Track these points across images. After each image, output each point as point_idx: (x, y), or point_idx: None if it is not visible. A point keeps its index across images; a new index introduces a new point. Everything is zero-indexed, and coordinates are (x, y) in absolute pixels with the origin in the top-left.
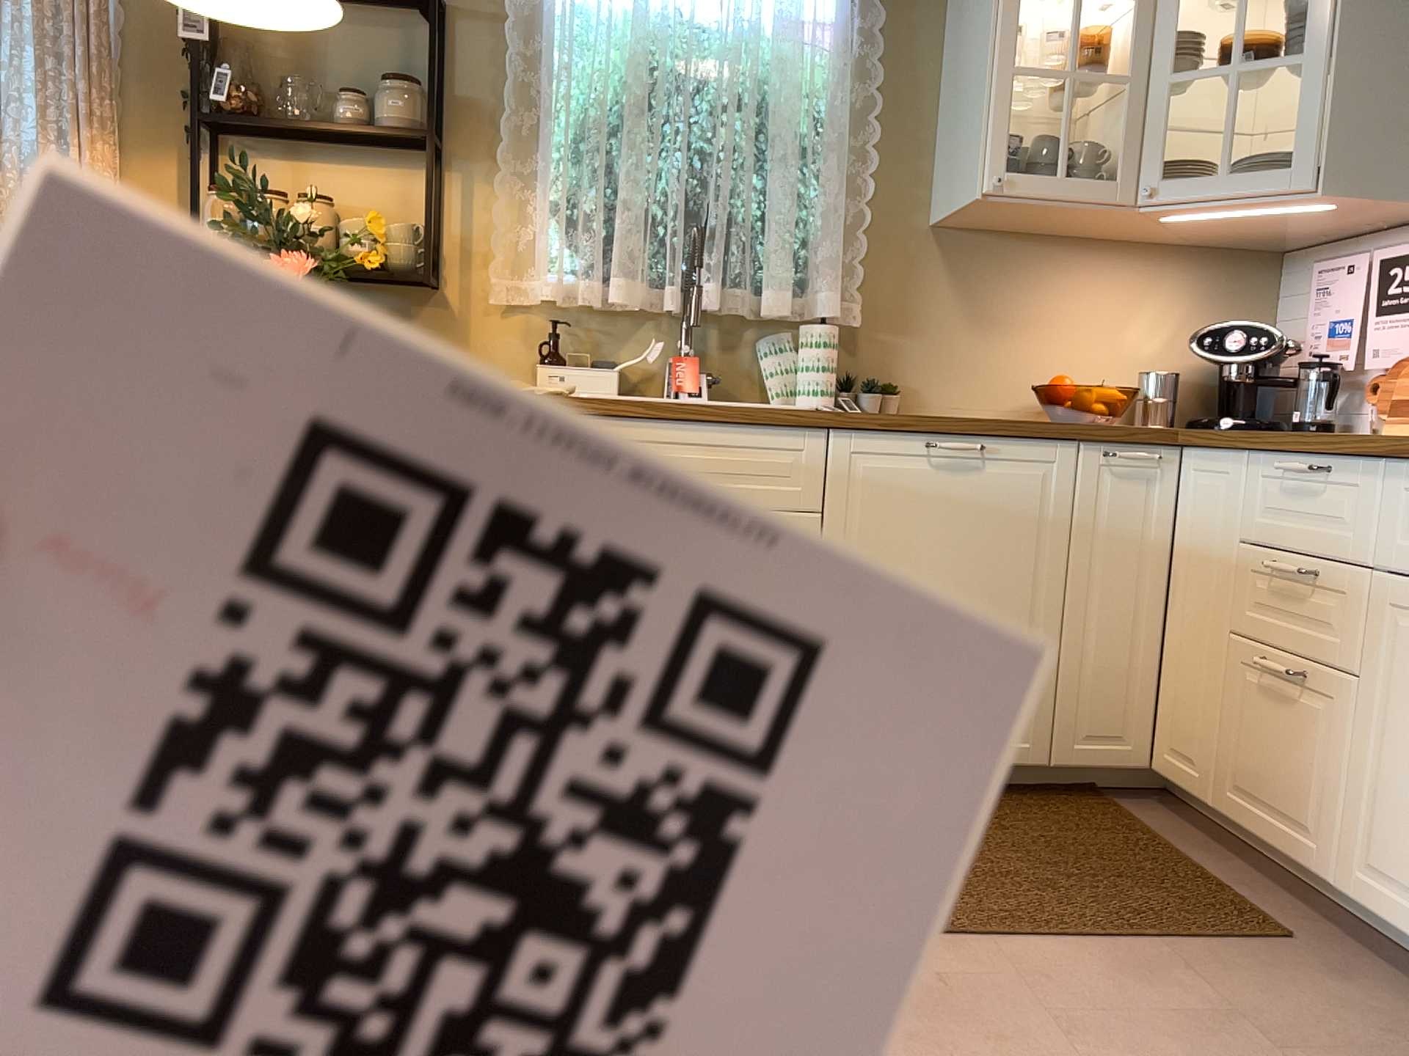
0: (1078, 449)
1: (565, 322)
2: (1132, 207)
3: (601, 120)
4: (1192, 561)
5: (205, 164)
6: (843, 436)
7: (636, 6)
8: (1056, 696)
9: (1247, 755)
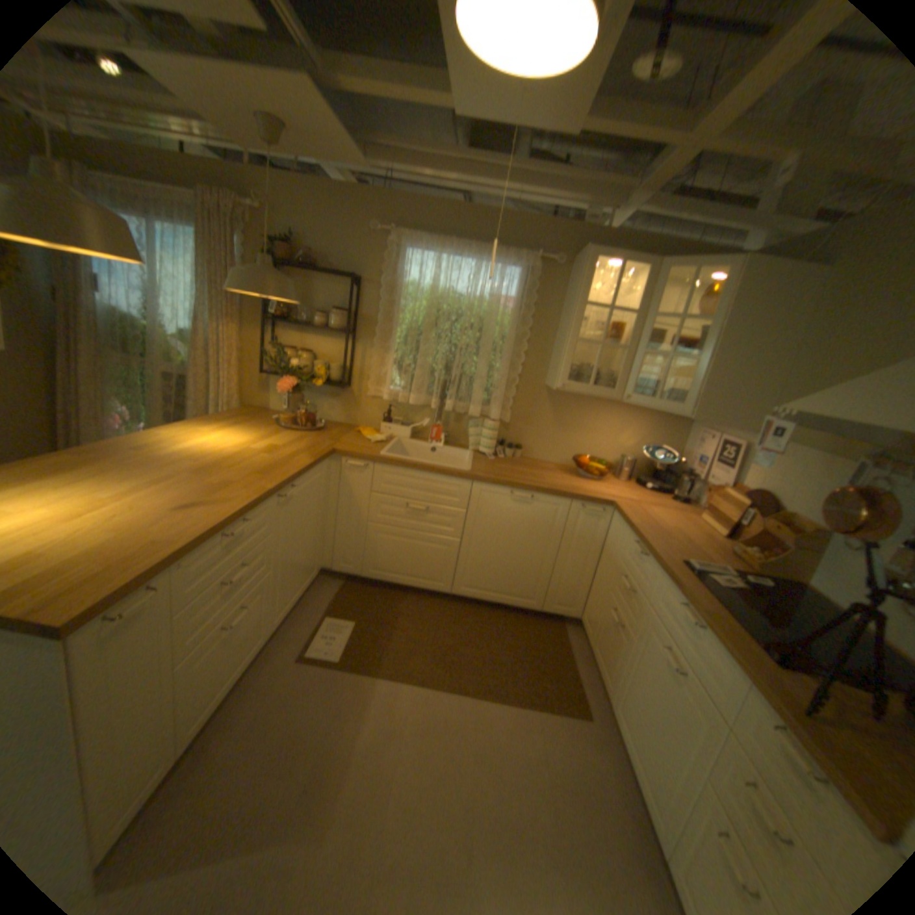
0: (571, 502)
1: (394, 406)
2: (620, 400)
3: (414, 331)
4: (607, 554)
5: (265, 334)
6: (477, 484)
7: (433, 285)
8: (547, 588)
9: (604, 639)
